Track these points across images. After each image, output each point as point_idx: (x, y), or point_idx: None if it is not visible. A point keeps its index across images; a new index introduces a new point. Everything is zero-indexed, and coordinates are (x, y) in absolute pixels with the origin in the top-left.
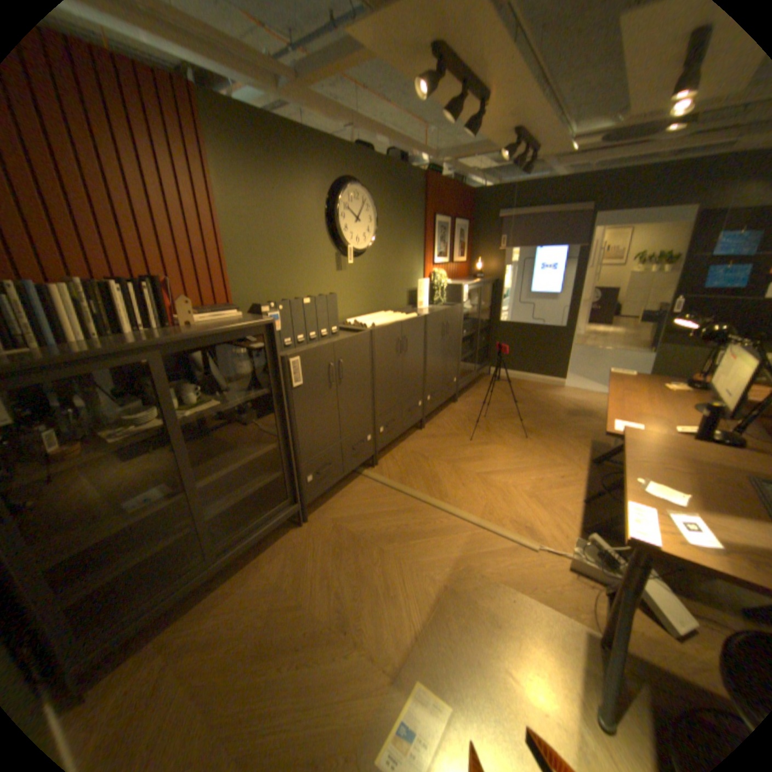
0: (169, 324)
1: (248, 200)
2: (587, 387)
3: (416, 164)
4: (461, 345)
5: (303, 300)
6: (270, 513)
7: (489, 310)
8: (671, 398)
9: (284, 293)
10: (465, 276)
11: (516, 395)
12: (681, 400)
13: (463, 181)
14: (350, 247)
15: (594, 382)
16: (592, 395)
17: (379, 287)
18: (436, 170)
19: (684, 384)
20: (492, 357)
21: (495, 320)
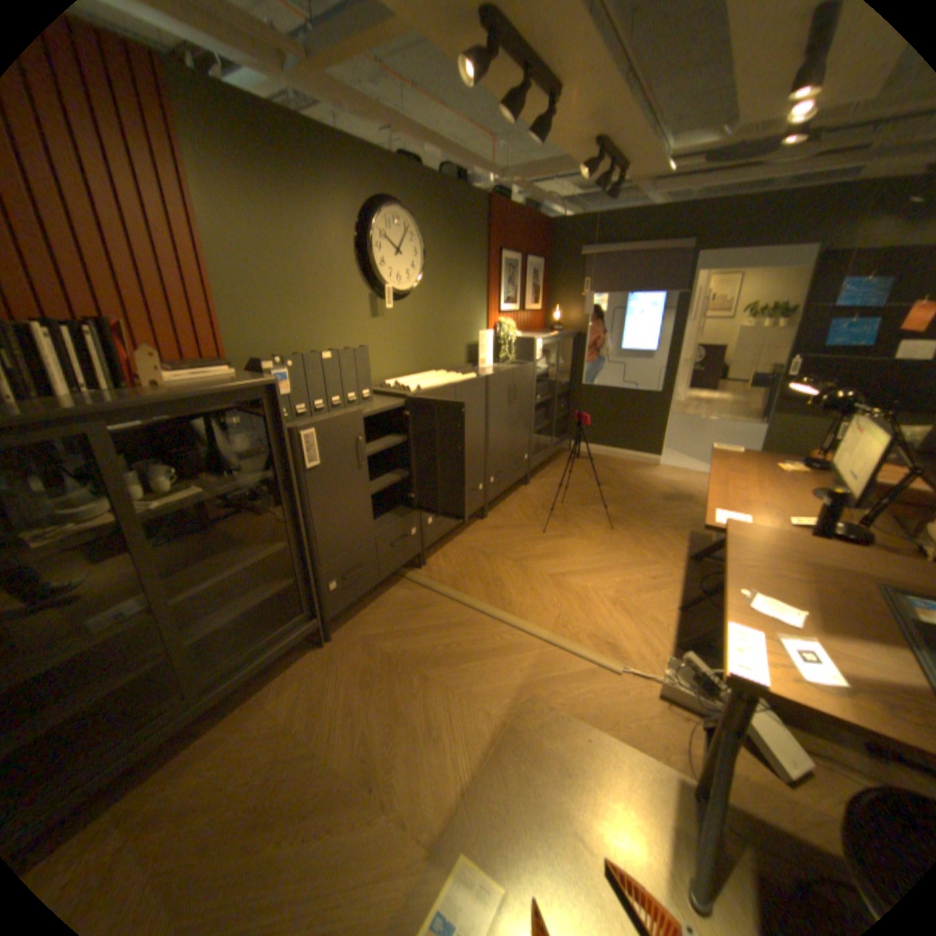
0: (125, 384)
1: (244, 220)
2: (686, 465)
3: (477, 185)
4: (534, 414)
5: (321, 354)
6: (277, 632)
7: (569, 370)
8: (784, 481)
9: (299, 345)
10: (539, 328)
11: (600, 476)
12: (796, 484)
13: (537, 209)
14: (388, 287)
15: (695, 460)
16: (692, 475)
17: (428, 340)
18: (503, 193)
19: (799, 463)
20: (573, 429)
21: (577, 383)
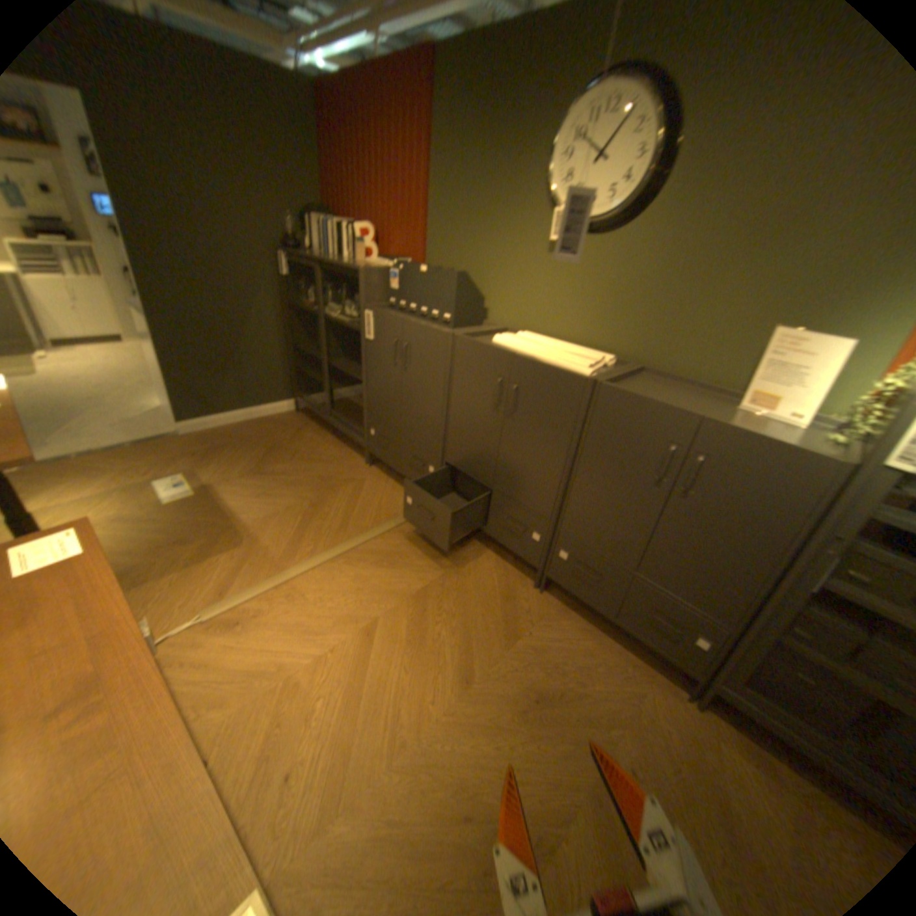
0: (352, 257)
1: (454, 153)
2: None
3: None
4: (804, 600)
5: (418, 266)
6: (354, 427)
7: None
8: None
9: (468, 265)
10: None
11: None
12: None
13: None
14: (559, 210)
15: None
16: None
17: (643, 308)
18: None
19: None
20: None
21: None
